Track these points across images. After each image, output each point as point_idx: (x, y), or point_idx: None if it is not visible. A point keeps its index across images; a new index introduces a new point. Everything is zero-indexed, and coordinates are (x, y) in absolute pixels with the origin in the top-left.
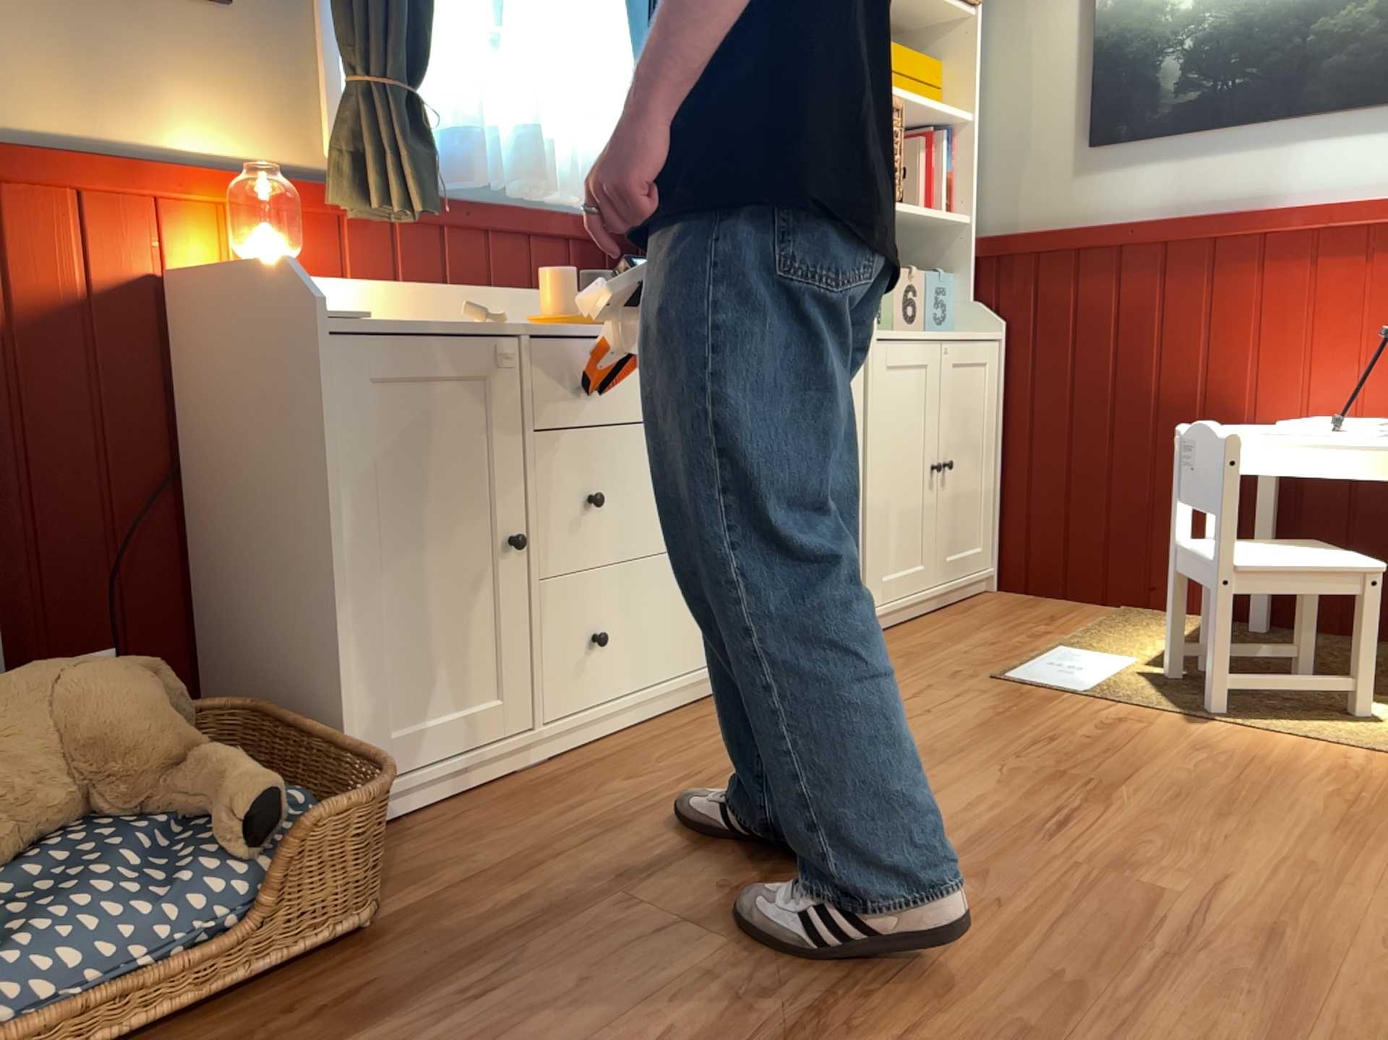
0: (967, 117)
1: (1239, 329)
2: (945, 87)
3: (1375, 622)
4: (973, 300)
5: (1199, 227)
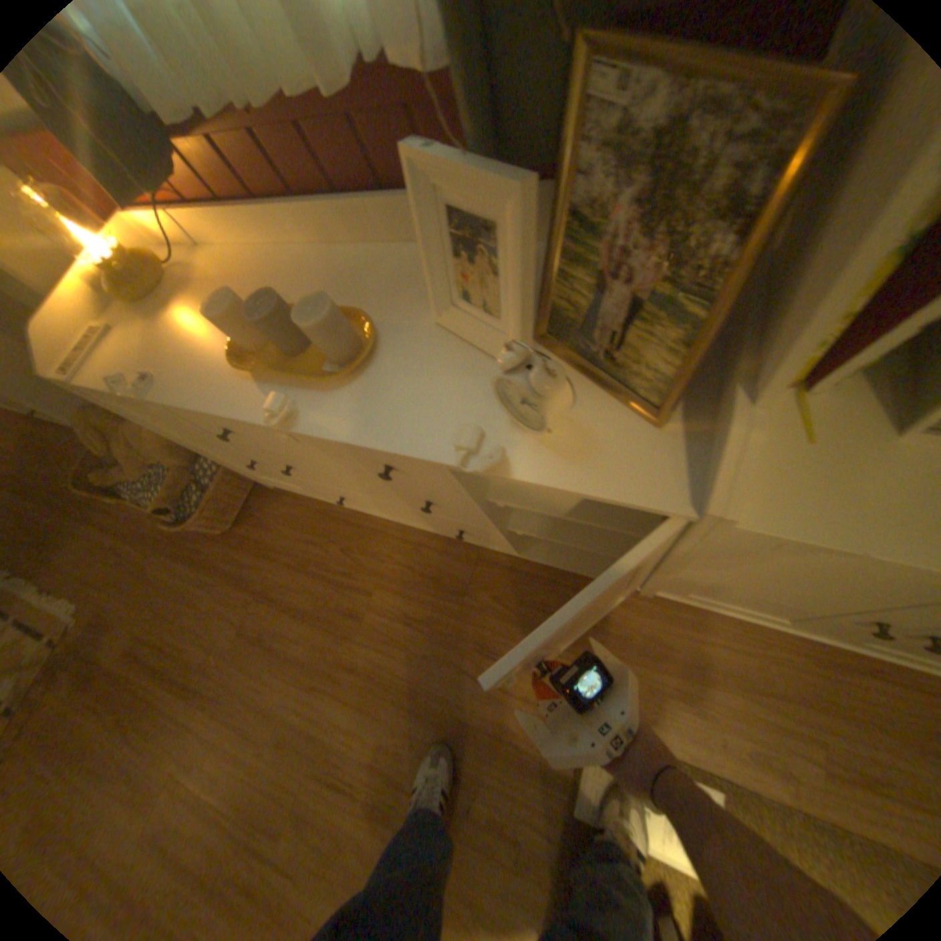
0: None
1: None
2: None
3: None
4: None
5: None
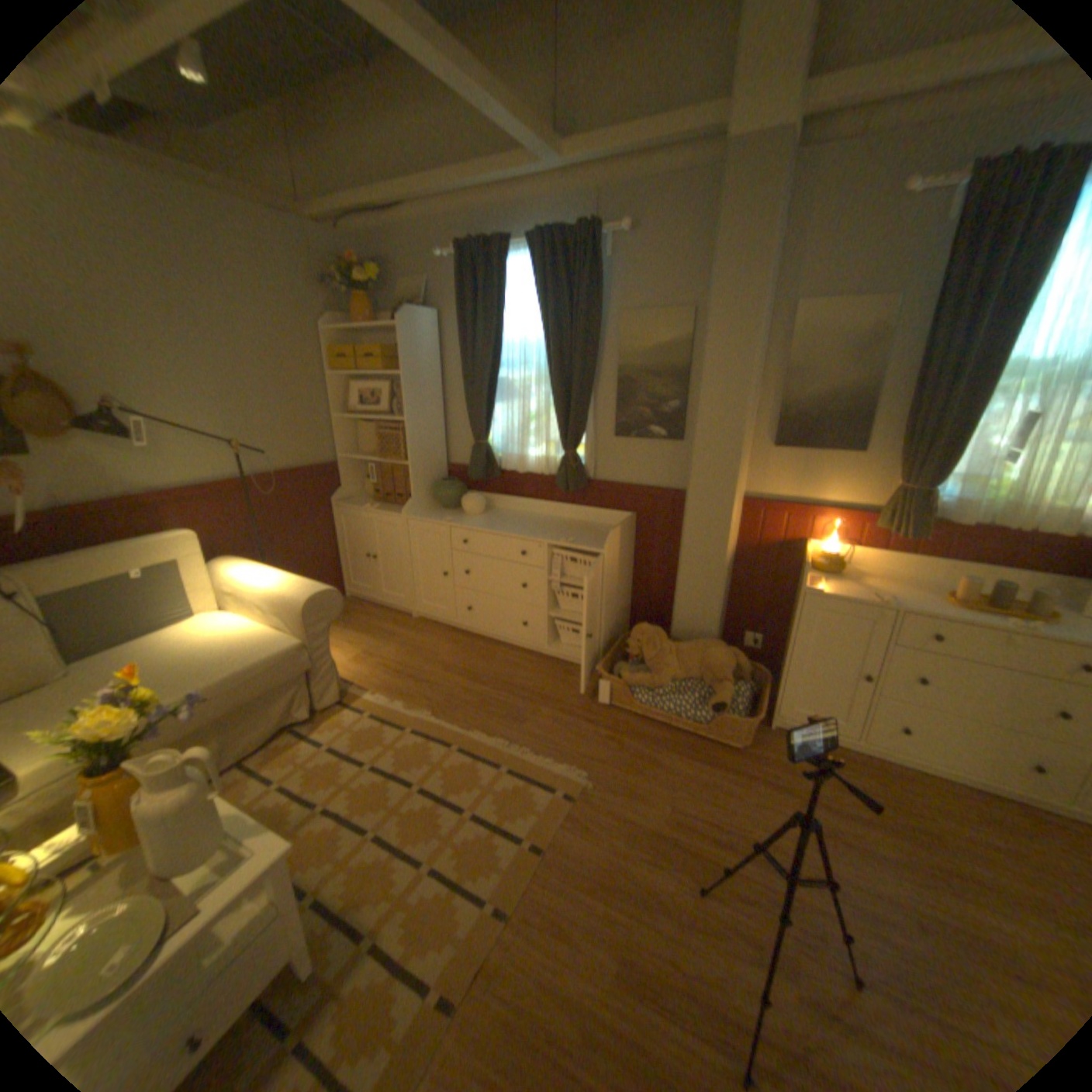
0: None
1: None
2: None
3: None
4: None
5: None
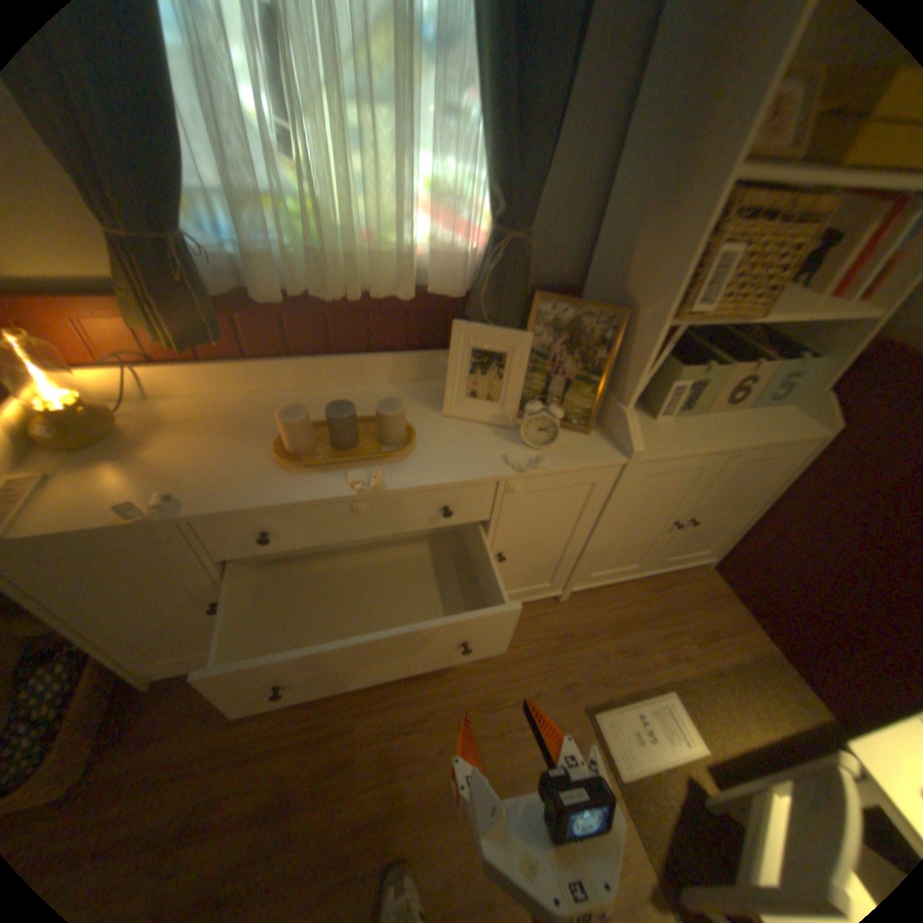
0: None
1: None
2: None
3: None
4: (829, 391)
5: None
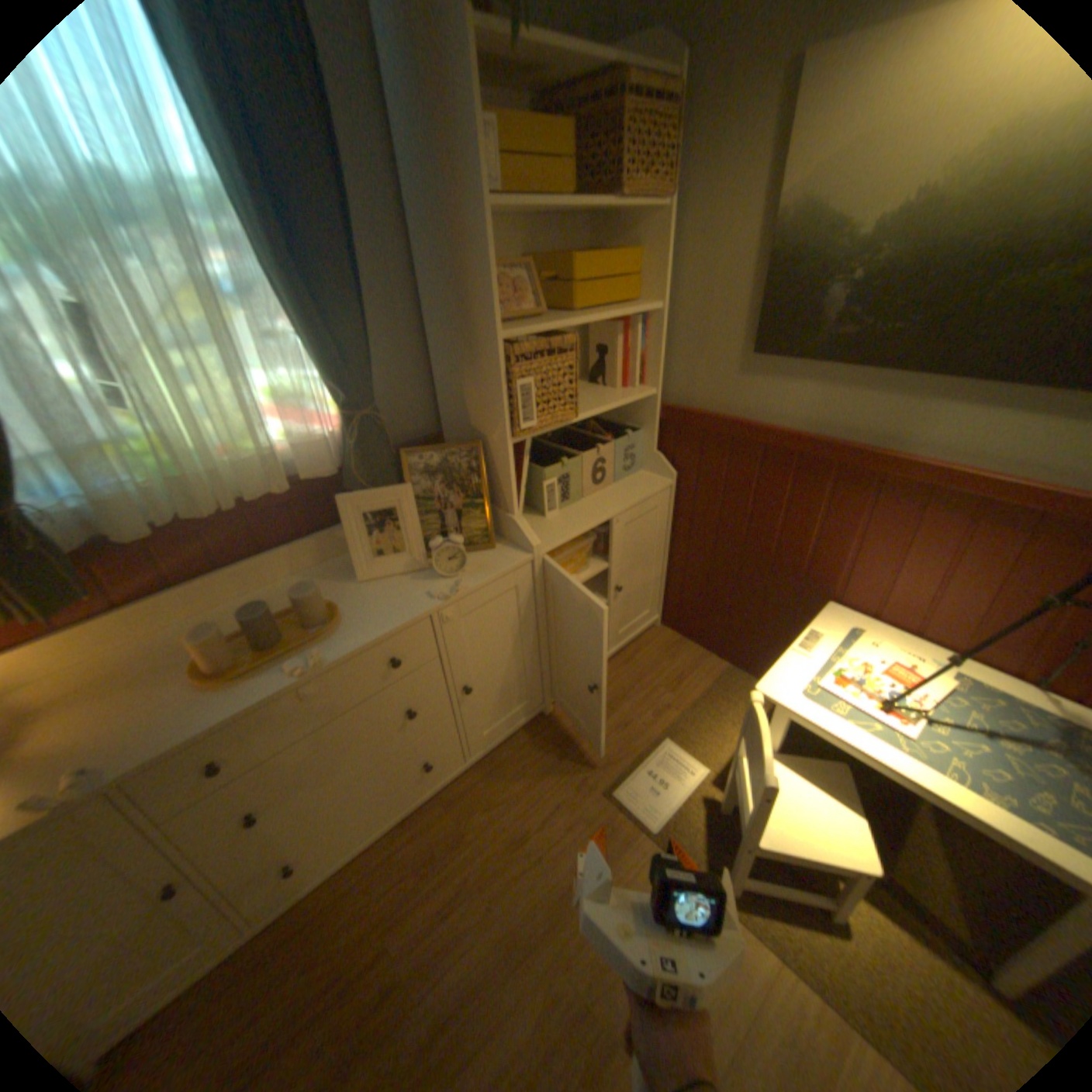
0: (657, 309)
1: (846, 537)
2: (643, 273)
3: (863, 894)
4: (656, 451)
5: (831, 452)
